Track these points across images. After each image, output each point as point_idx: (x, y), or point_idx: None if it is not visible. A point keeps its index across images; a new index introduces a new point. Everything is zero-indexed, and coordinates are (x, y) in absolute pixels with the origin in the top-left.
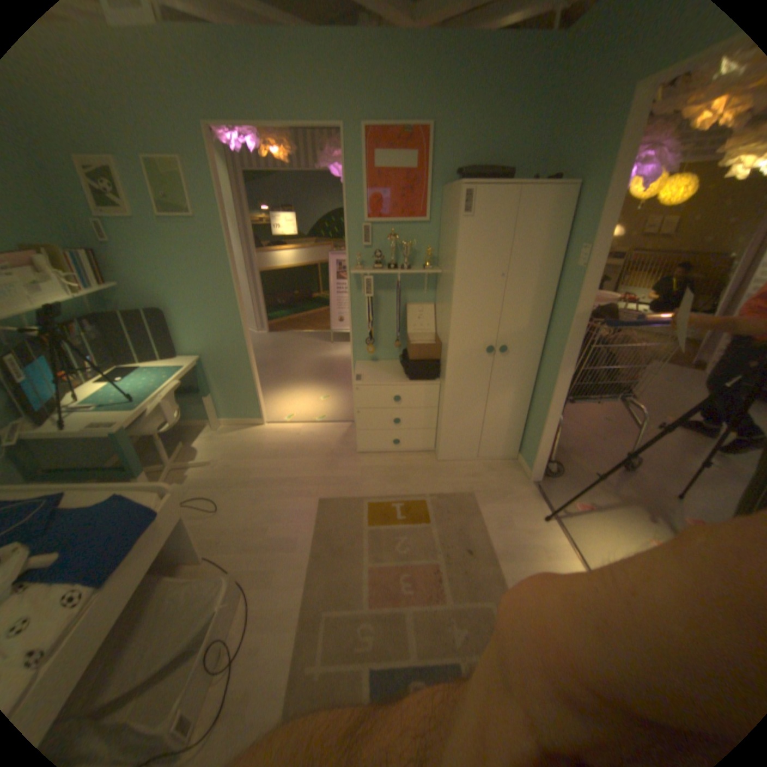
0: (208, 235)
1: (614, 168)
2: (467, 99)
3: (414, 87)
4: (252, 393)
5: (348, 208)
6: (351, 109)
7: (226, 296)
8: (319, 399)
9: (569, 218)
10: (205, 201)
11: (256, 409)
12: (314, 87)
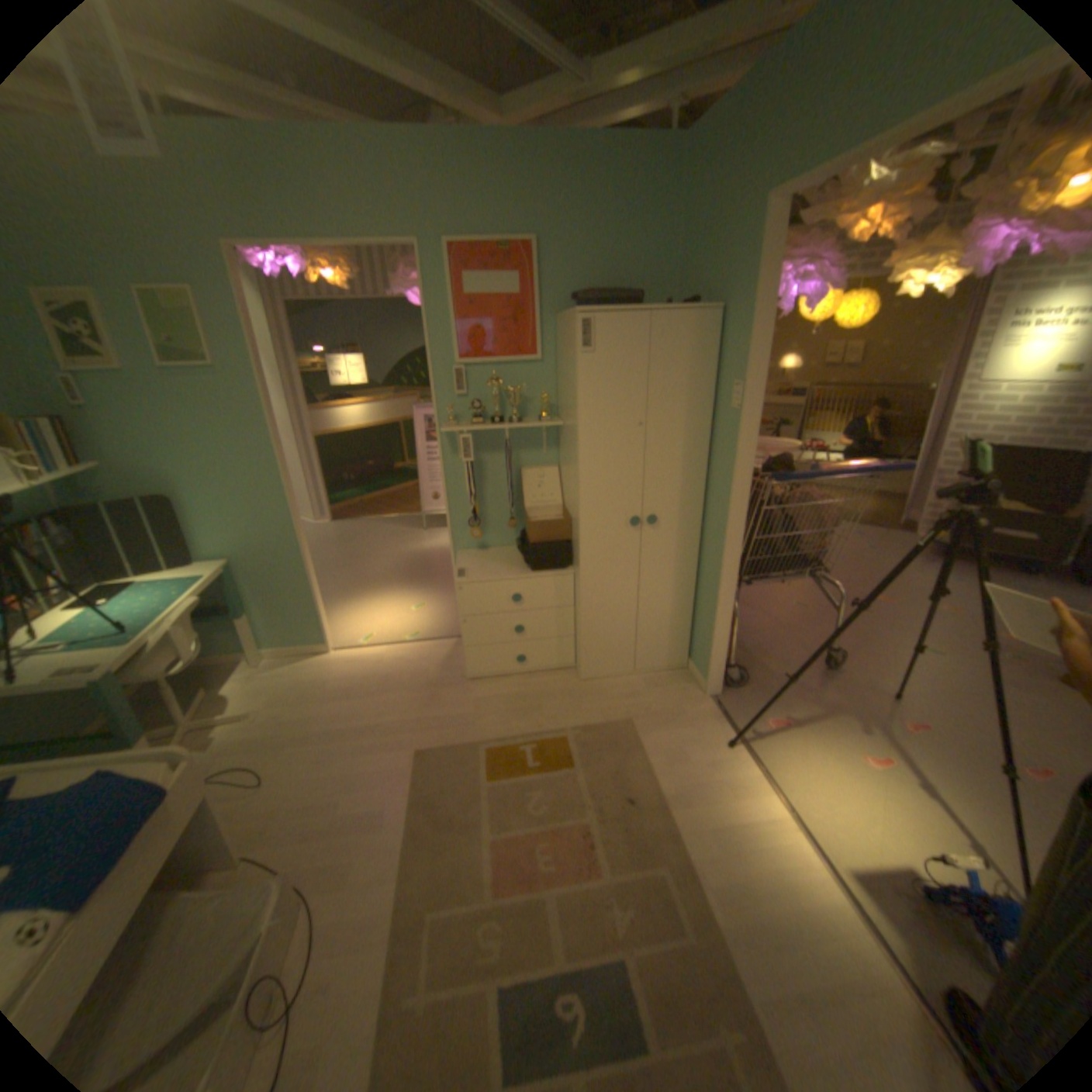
0: (232, 389)
1: (754, 291)
2: (573, 209)
3: (505, 196)
4: (306, 609)
5: (430, 347)
6: (425, 223)
7: (262, 472)
8: (406, 610)
9: (711, 351)
10: (226, 344)
11: (312, 631)
12: (373, 195)
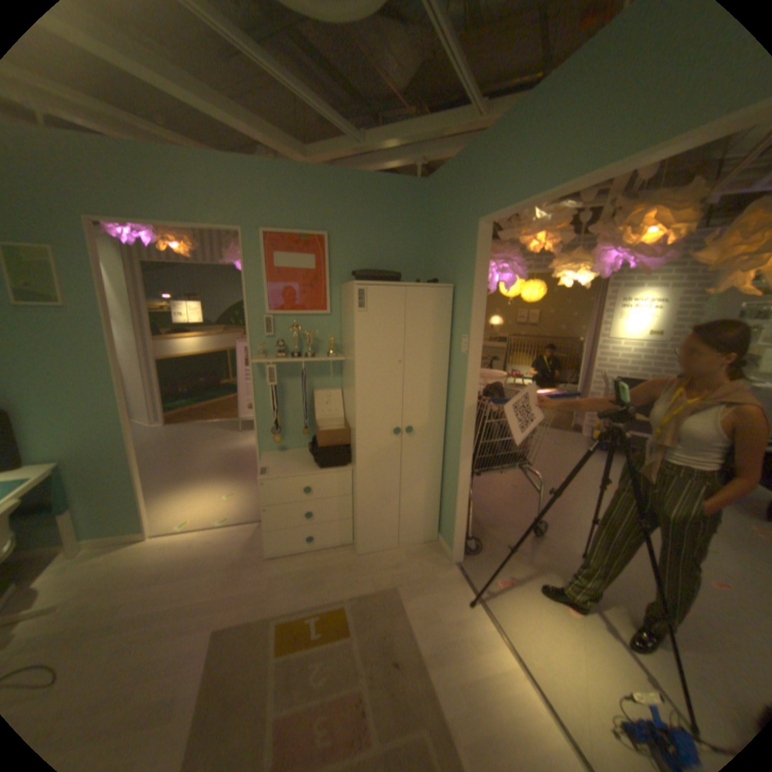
0: (79, 325)
1: (472, 278)
2: (353, 219)
3: (306, 206)
4: (127, 504)
5: (247, 302)
6: (247, 218)
7: (98, 391)
8: (218, 500)
9: (446, 315)
10: (77, 291)
11: (131, 523)
12: (209, 197)
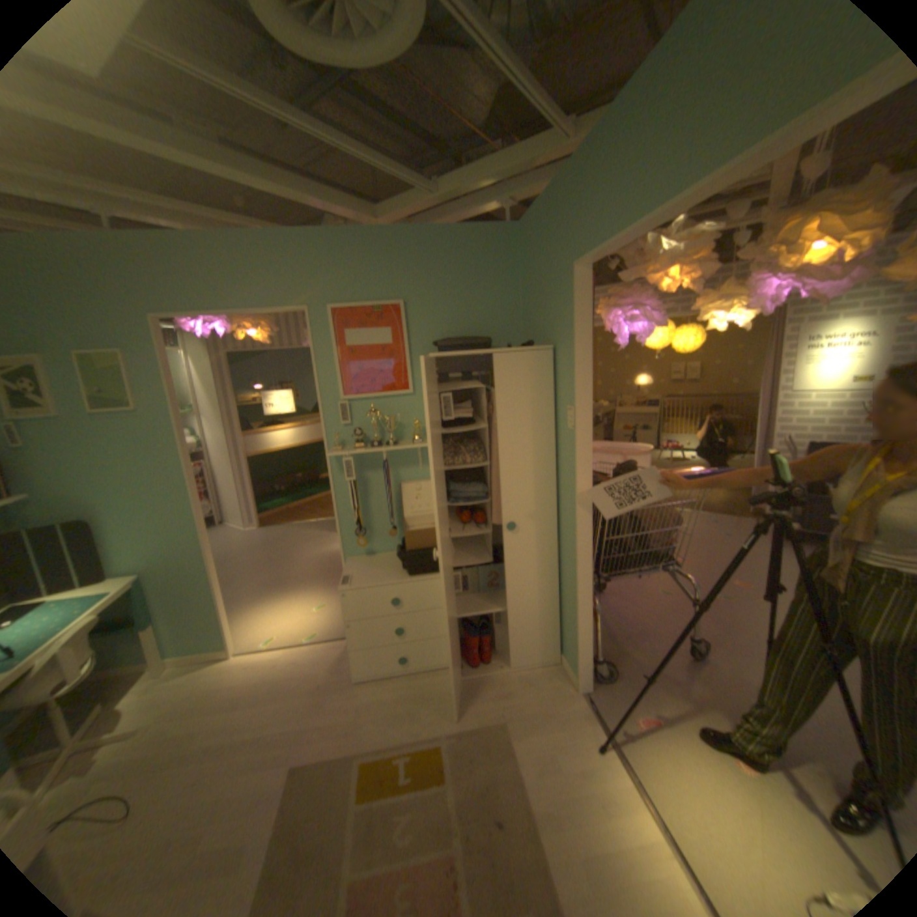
0: (151, 428)
1: (573, 336)
2: (433, 280)
3: (377, 273)
4: (209, 618)
5: (319, 388)
6: (314, 295)
7: (173, 496)
8: (308, 612)
9: (547, 382)
10: (148, 393)
11: (214, 639)
12: (272, 277)
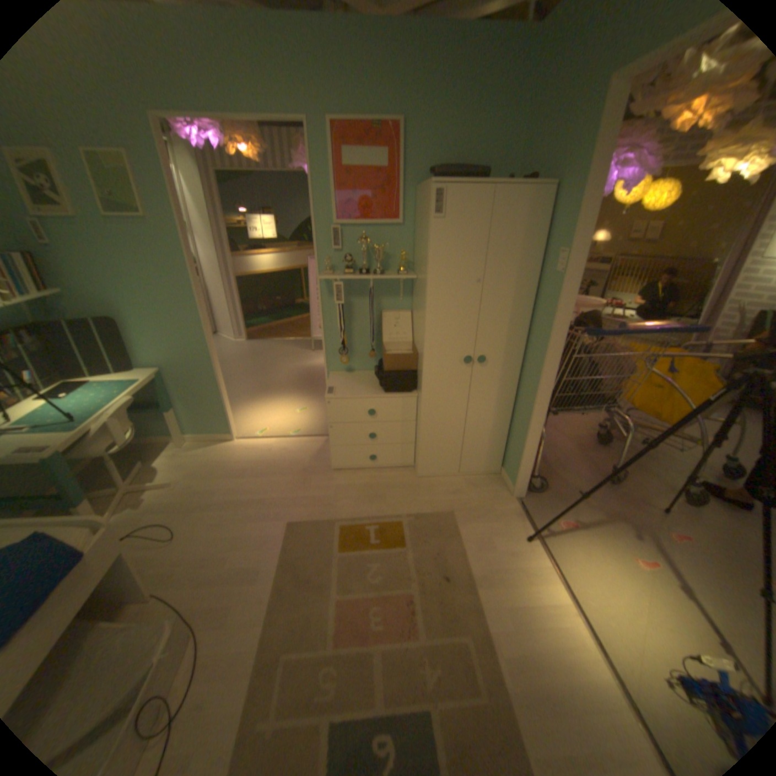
0: (159, 237)
1: (587, 168)
2: (436, 94)
3: (379, 80)
4: (216, 408)
5: (313, 209)
6: (312, 103)
7: (183, 304)
8: (292, 412)
9: (543, 221)
10: (153, 200)
11: (221, 424)
12: (270, 77)
